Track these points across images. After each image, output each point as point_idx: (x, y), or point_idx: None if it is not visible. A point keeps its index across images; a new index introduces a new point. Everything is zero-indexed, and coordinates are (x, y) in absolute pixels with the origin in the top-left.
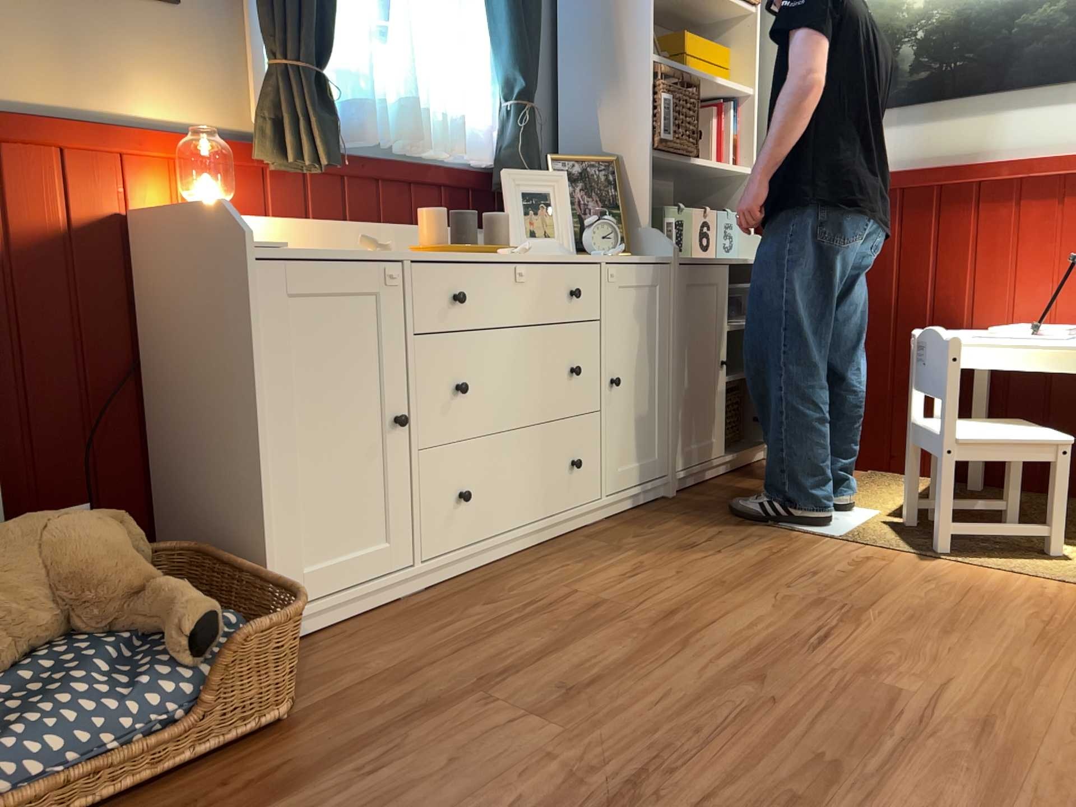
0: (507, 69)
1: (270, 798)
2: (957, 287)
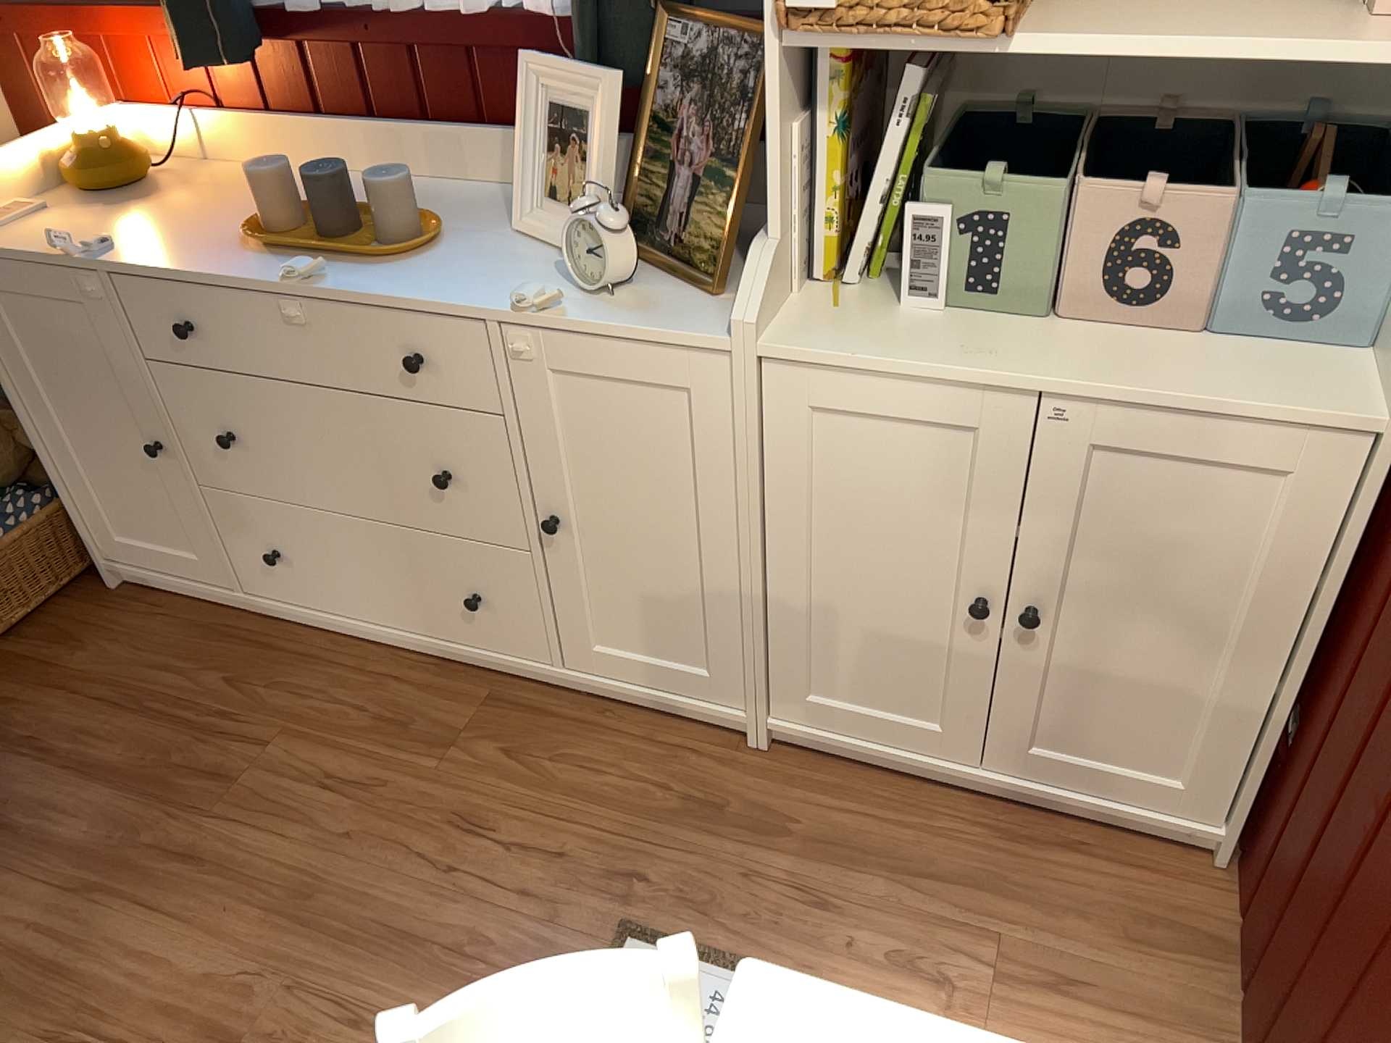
0: None
1: None
2: None
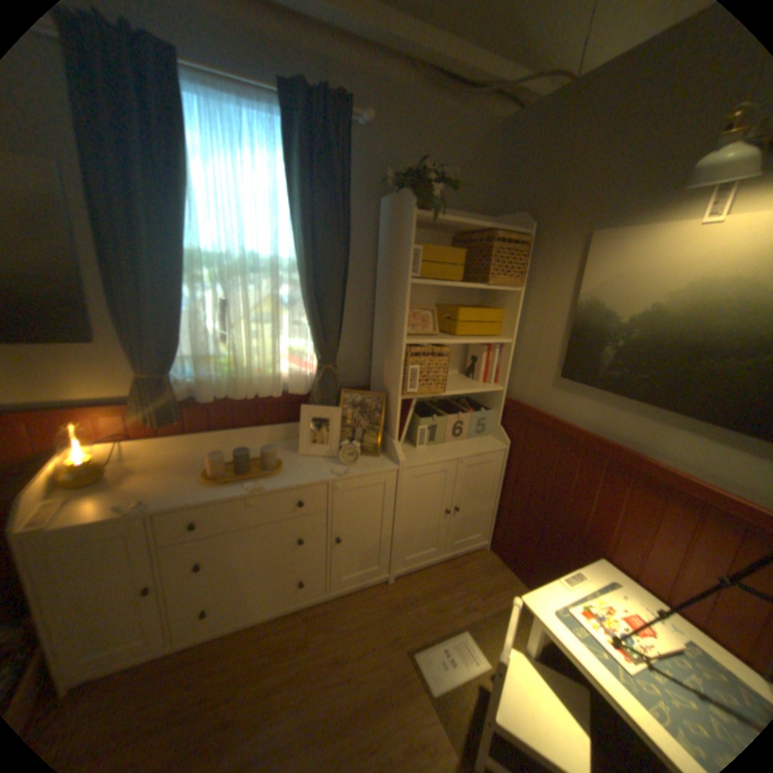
0: (313, 347)
1: None
2: (609, 532)
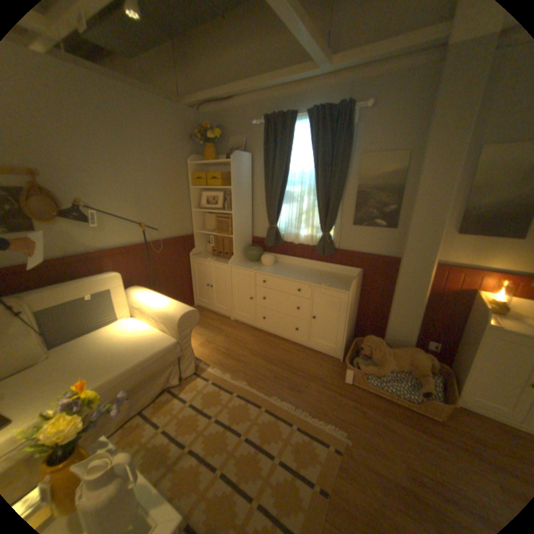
0: None
1: (422, 432)
2: None
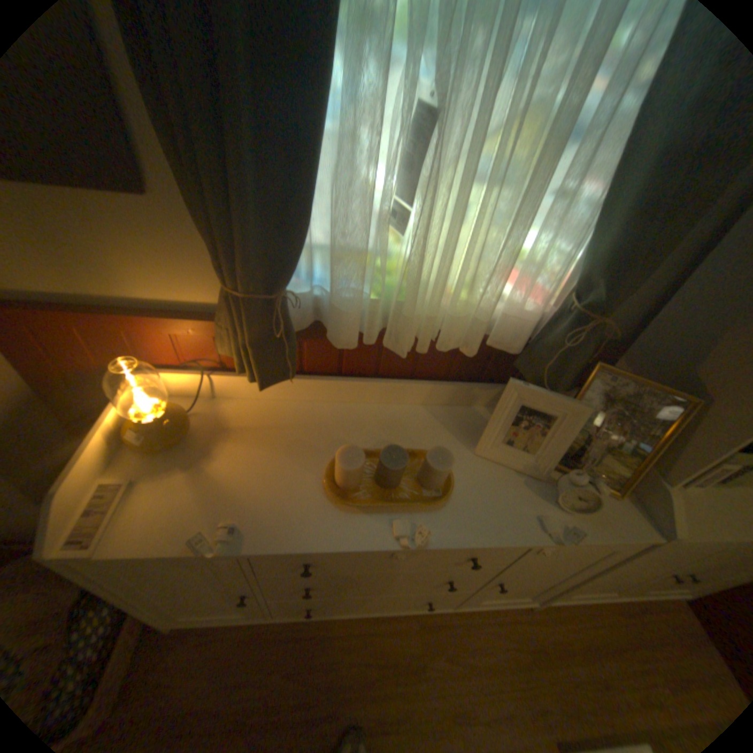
0: (597, 266)
1: None
2: None
